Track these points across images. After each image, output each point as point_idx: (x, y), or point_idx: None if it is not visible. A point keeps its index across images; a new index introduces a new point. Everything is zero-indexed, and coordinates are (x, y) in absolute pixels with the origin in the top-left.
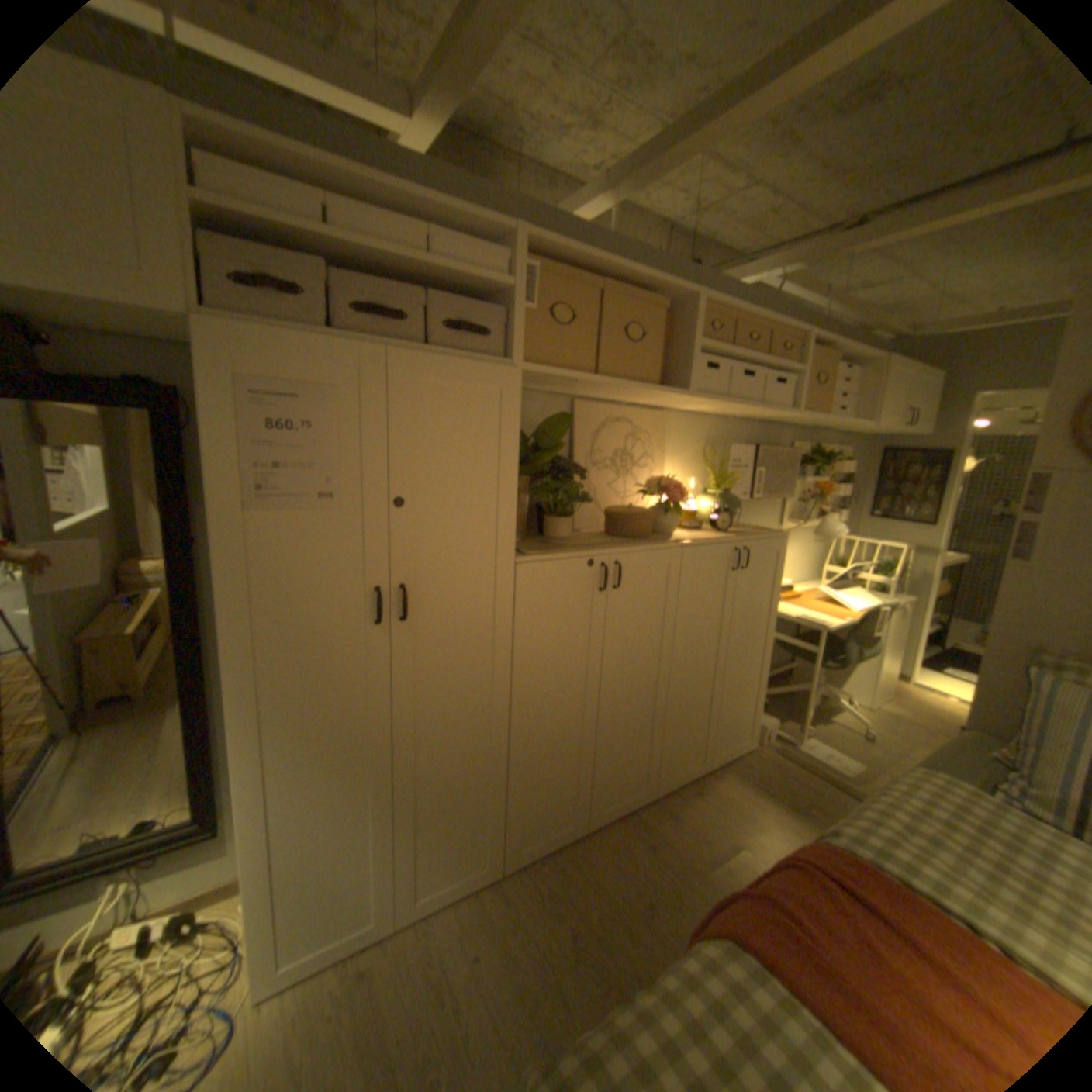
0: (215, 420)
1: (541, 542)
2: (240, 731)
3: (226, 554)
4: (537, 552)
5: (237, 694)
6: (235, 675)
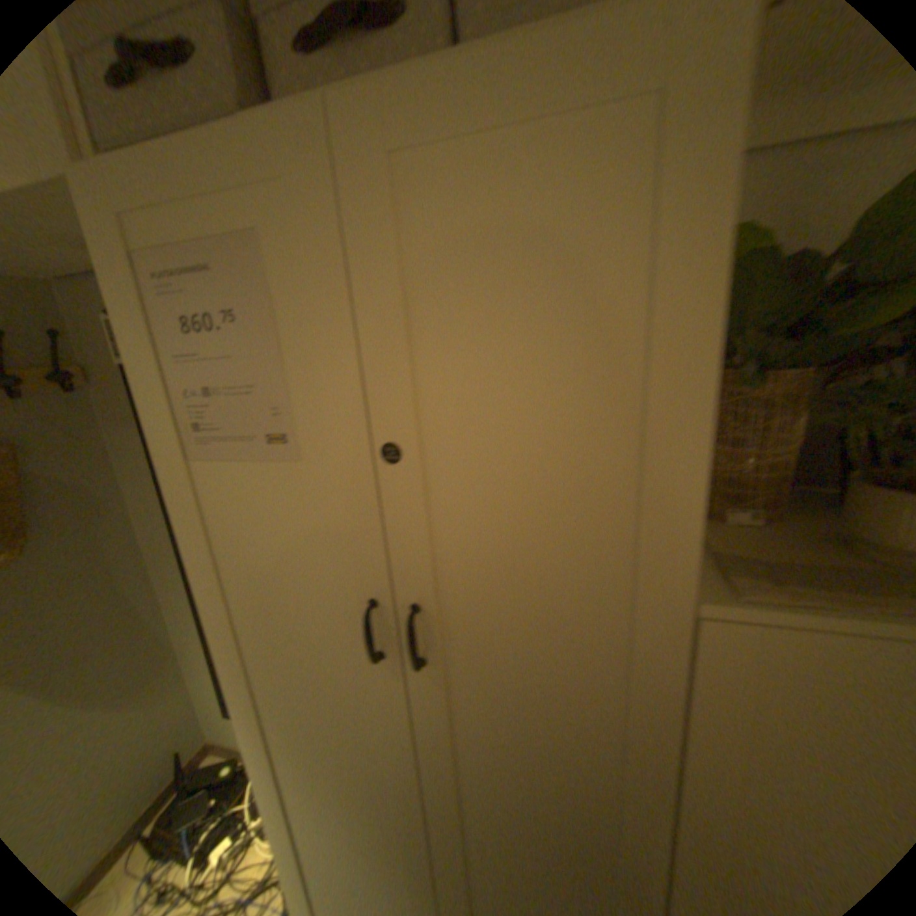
0: (125, 330)
1: (835, 539)
2: (241, 727)
3: (180, 518)
4: (793, 595)
5: (229, 686)
6: (223, 665)
